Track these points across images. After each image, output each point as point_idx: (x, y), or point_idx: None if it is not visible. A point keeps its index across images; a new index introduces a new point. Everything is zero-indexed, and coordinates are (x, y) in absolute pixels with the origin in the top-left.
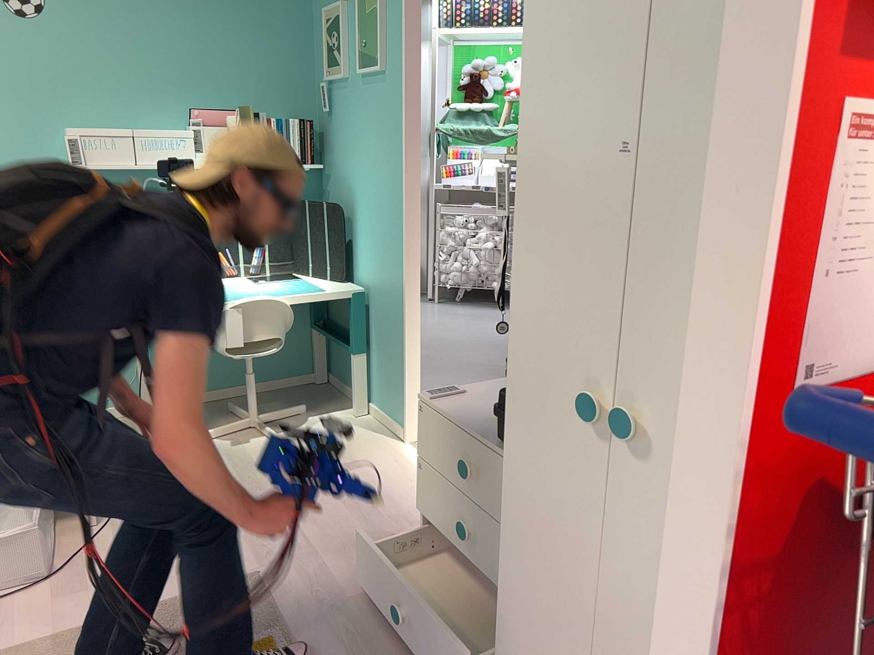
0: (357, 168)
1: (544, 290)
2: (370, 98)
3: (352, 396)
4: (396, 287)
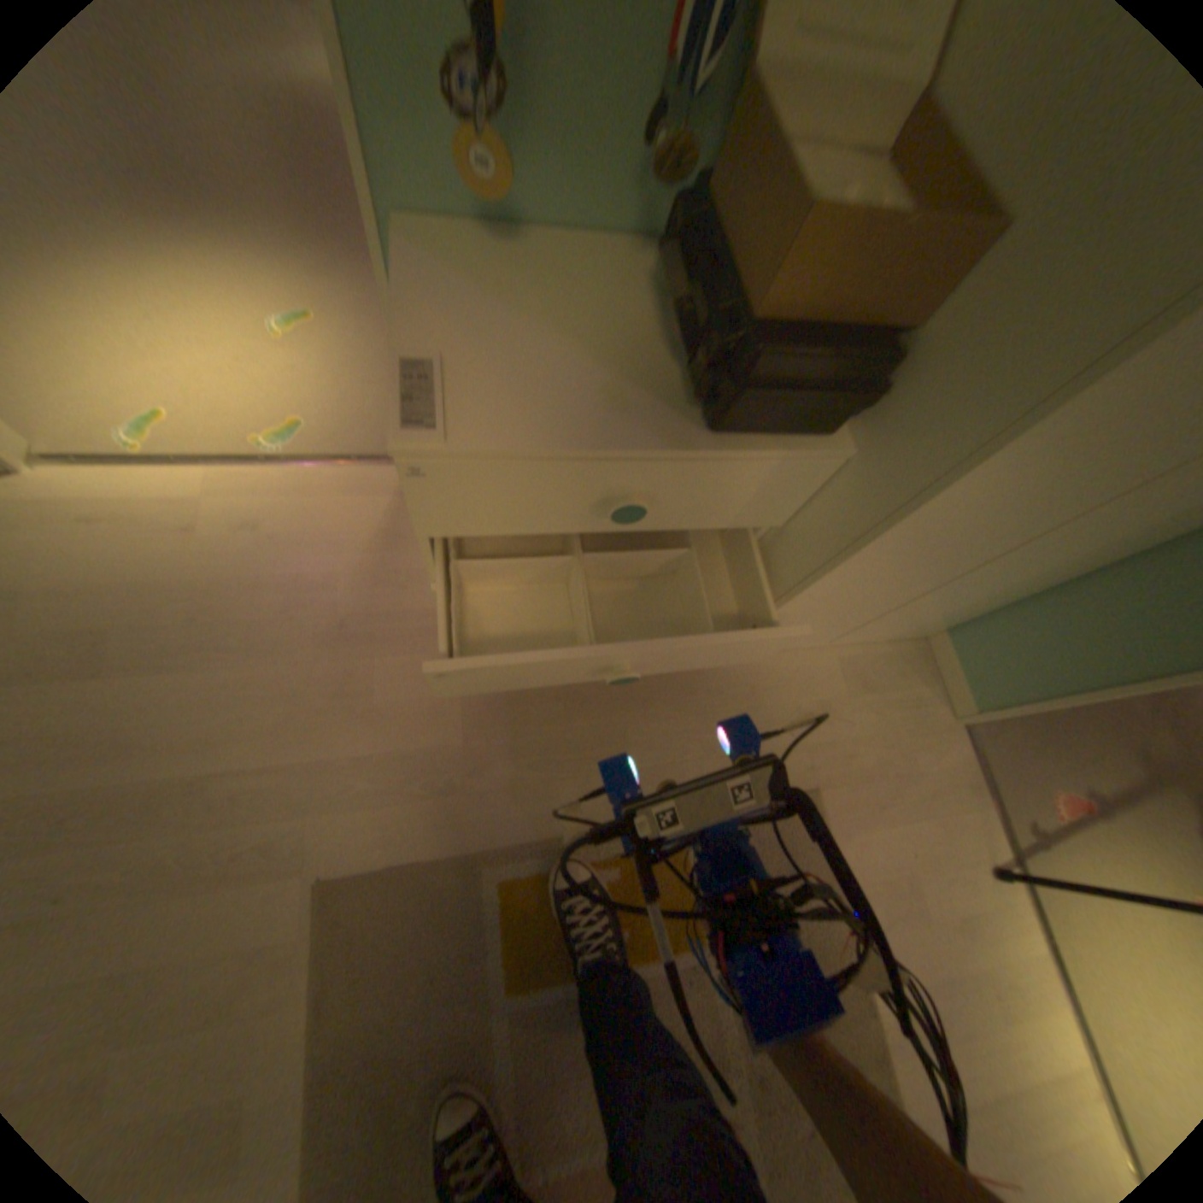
0: None
1: None
2: None
3: None
4: None
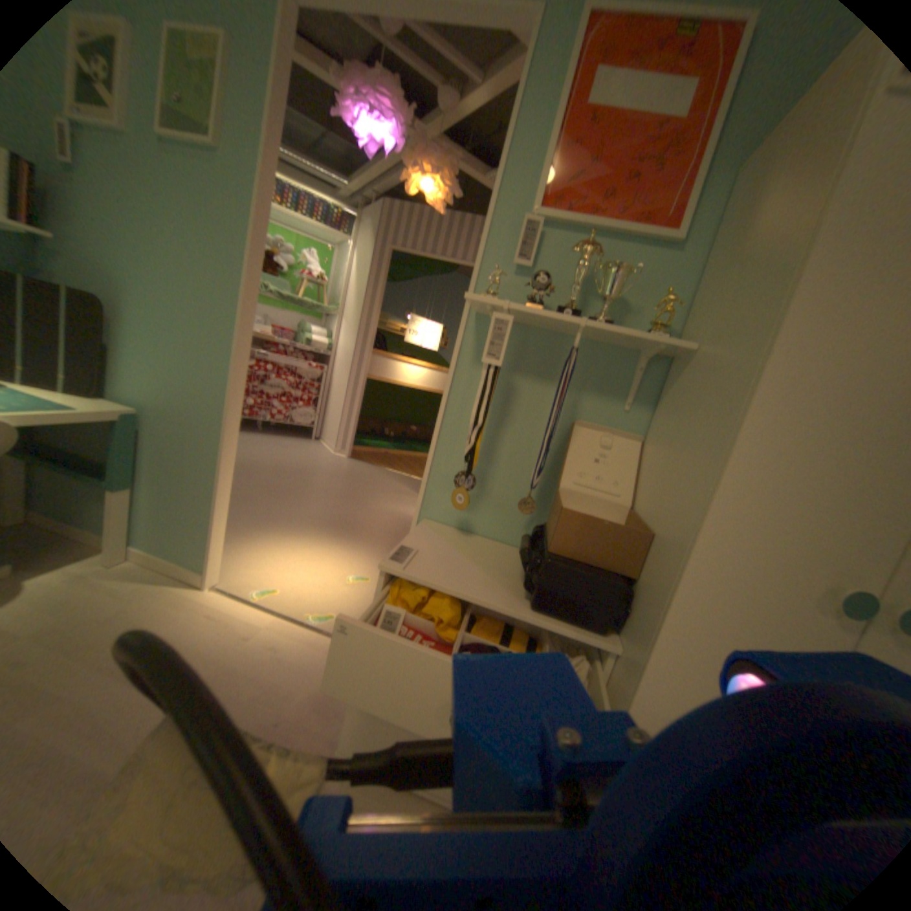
0: (132, 258)
1: (791, 481)
2: (177, 177)
3: (104, 545)
4: (205, 418)
